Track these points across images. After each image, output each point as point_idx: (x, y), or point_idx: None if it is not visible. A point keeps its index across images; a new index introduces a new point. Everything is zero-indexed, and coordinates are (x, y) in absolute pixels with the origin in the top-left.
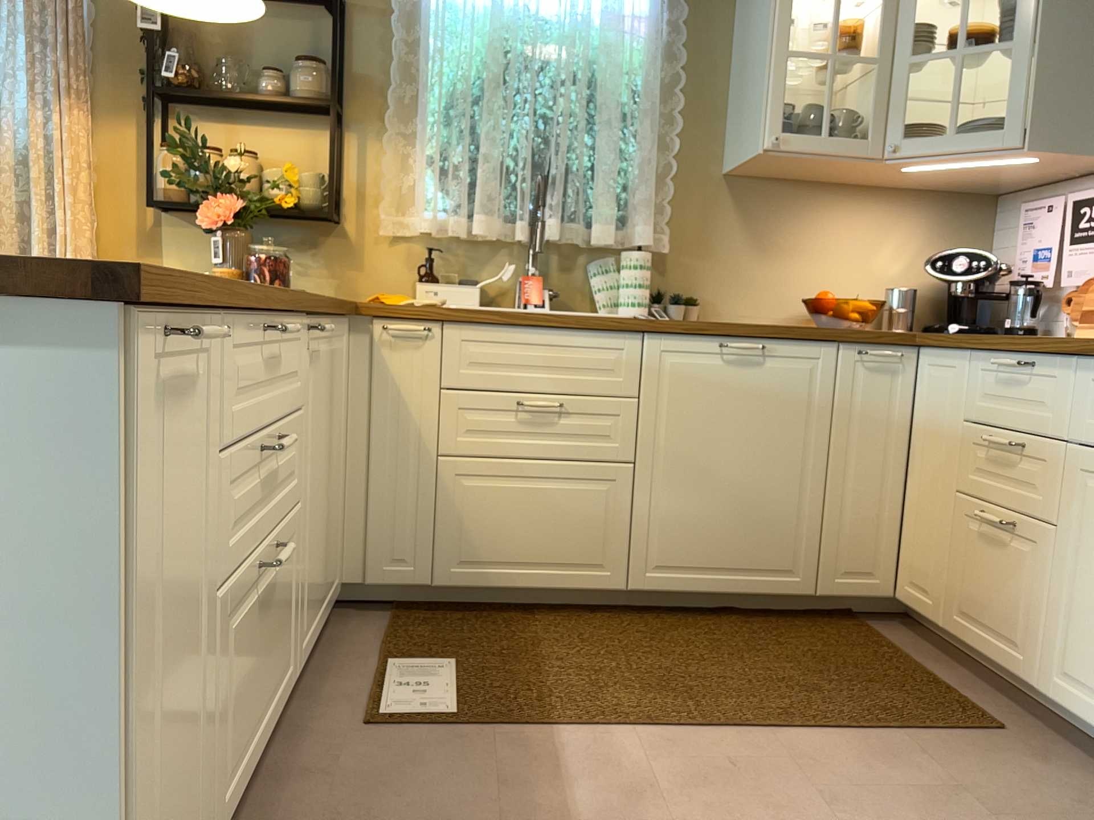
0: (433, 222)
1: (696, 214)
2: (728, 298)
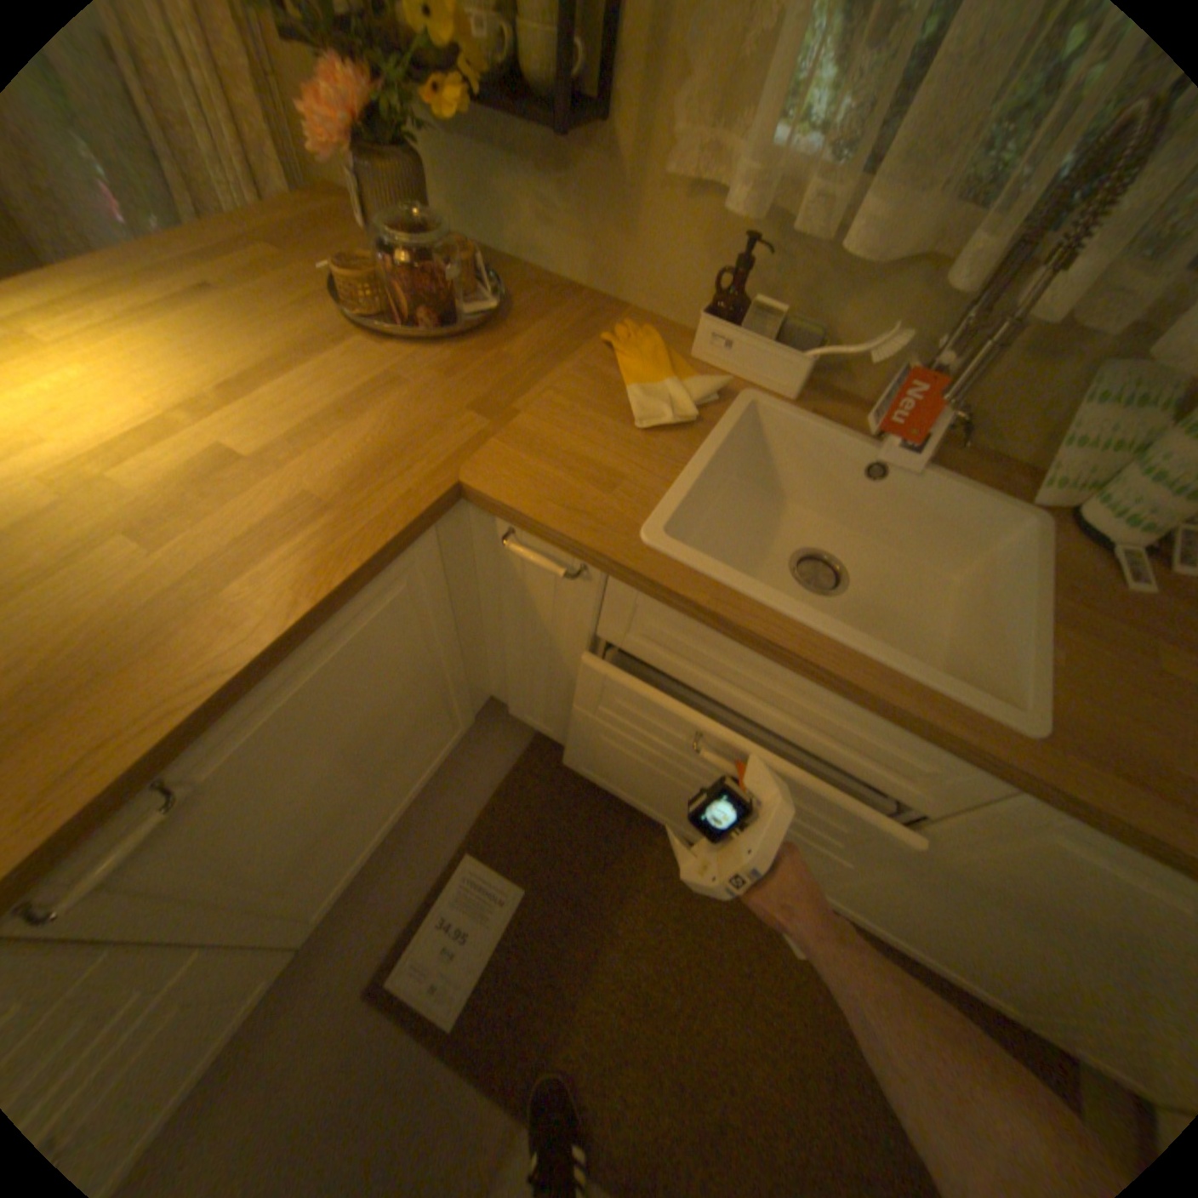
0: (768, 185)
1: None
2: None
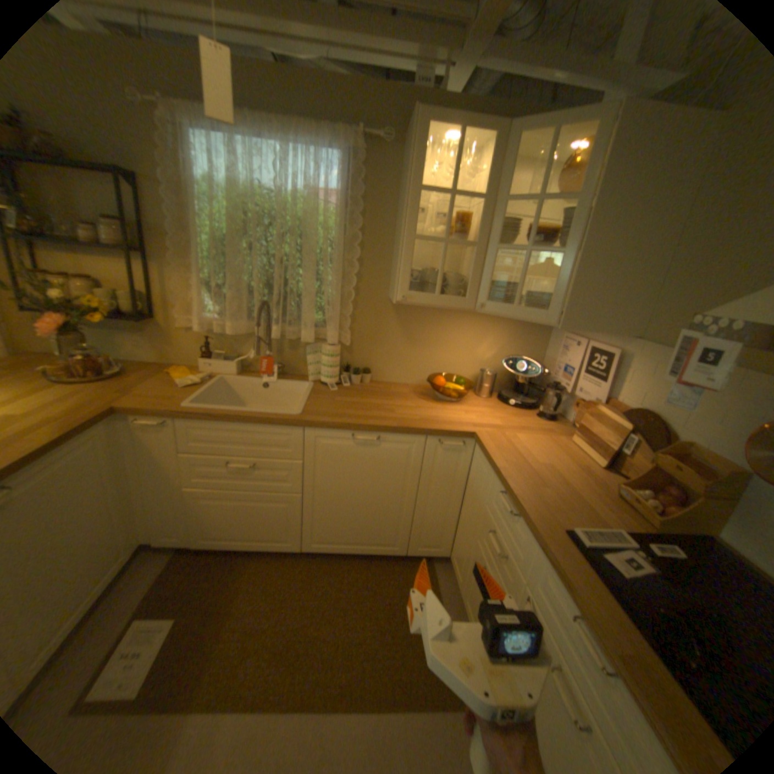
0: (201, 325)
1: (371, 320)
2: (388, 369)
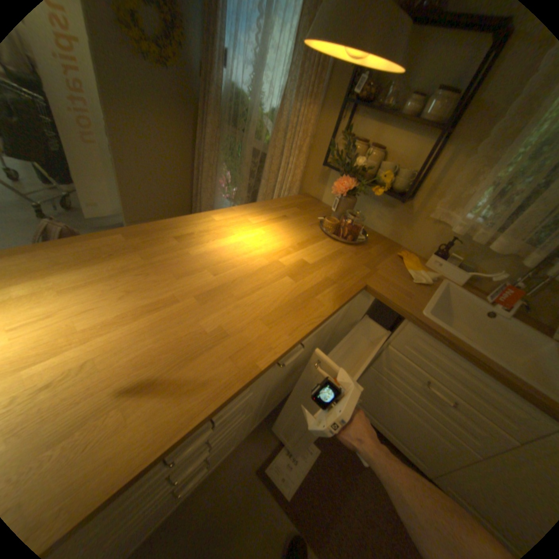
0: (467, 228)
1: None
2: None
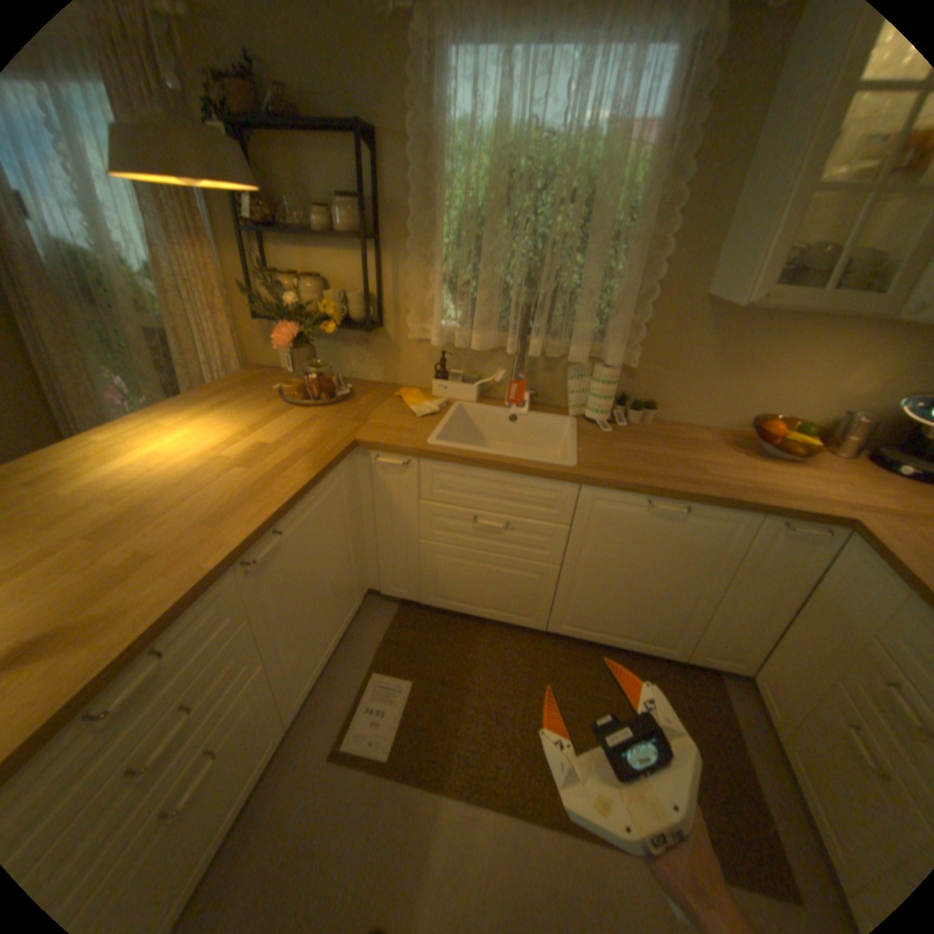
0: (442, 337)
1: (670, 331)
2: (683, 403)
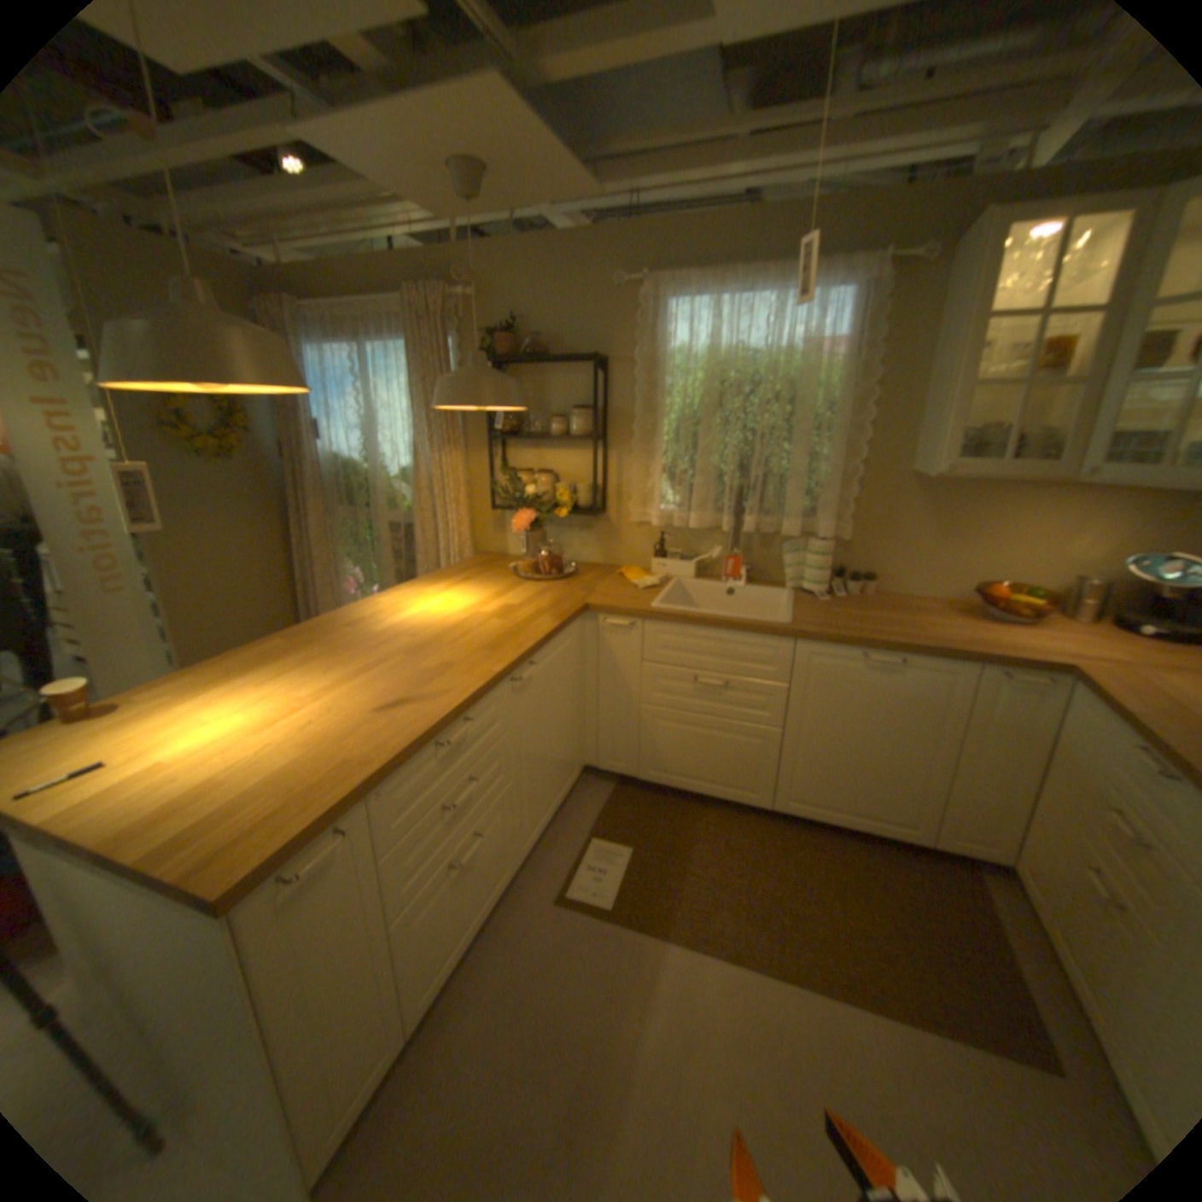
0: (662, 518)
1: (882, 505)
2: (905, 574)
